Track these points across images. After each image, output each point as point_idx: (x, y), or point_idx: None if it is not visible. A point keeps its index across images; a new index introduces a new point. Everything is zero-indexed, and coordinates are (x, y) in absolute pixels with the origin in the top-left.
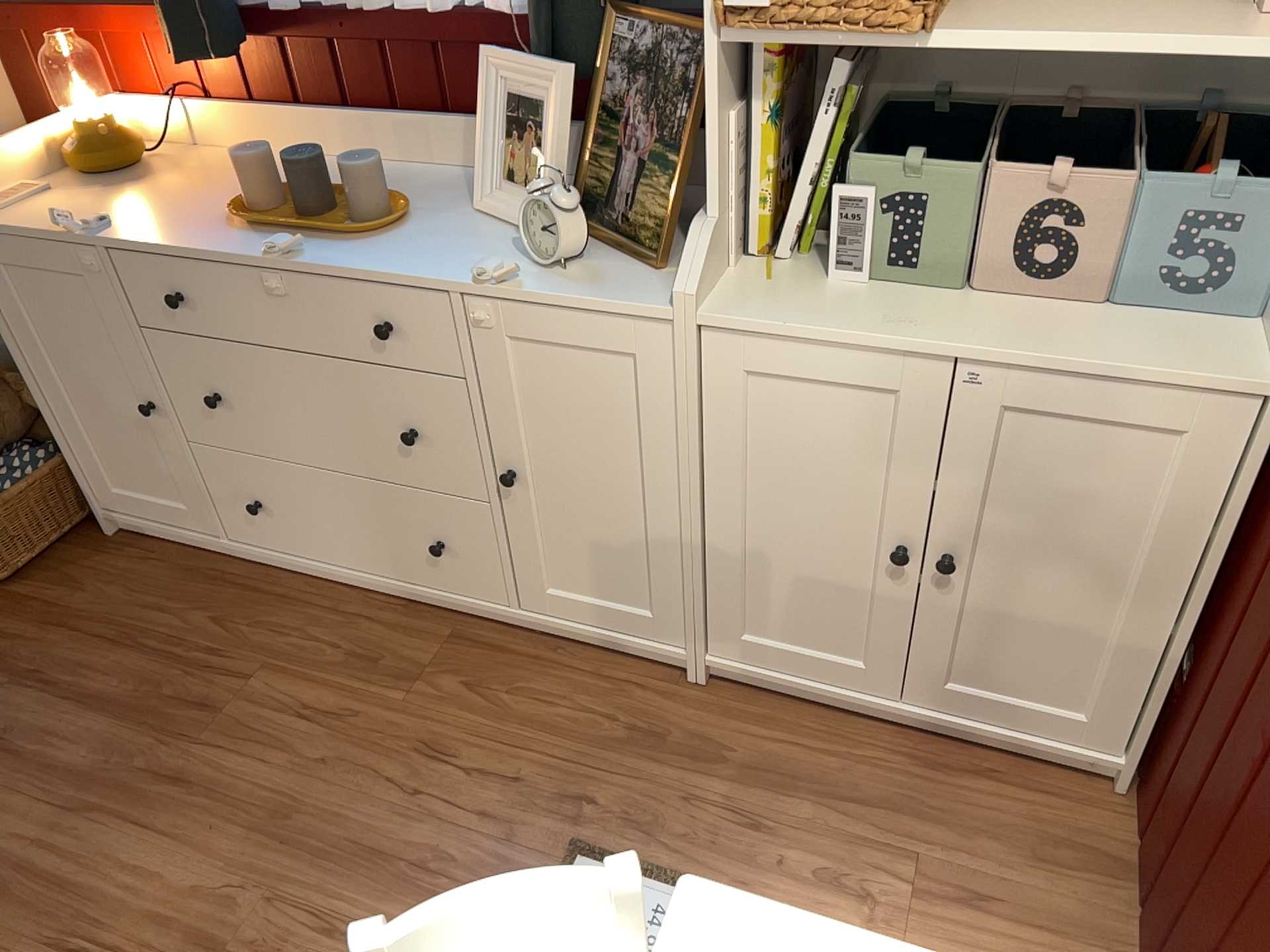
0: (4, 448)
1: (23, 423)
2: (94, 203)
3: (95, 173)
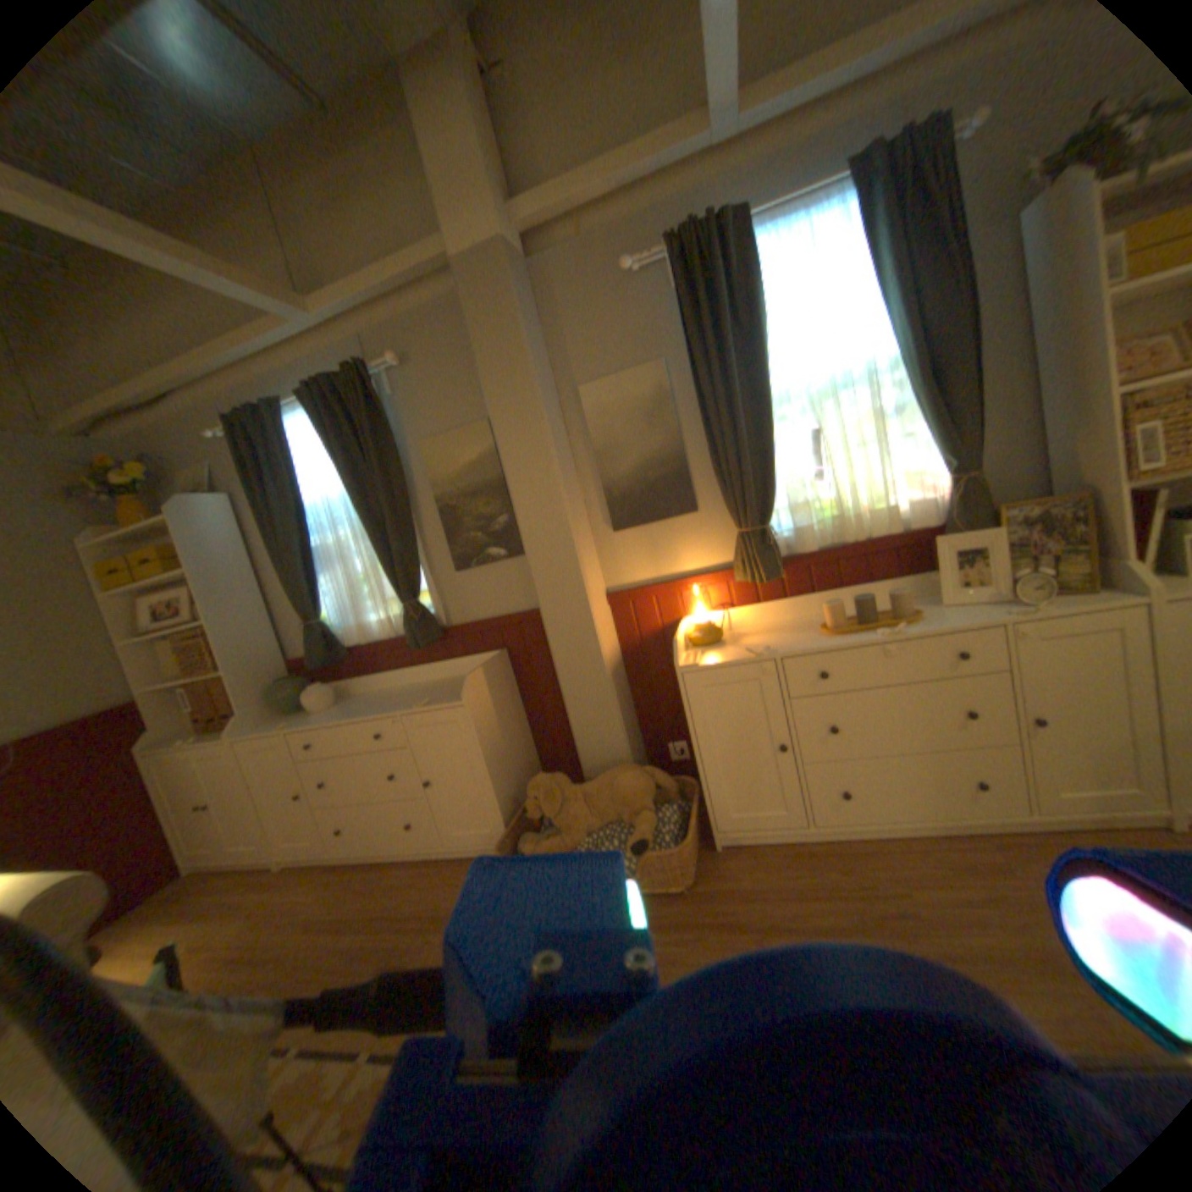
0: (650, 807)
1: (650, 792)
2: (718, 650)
3: (703, 639)
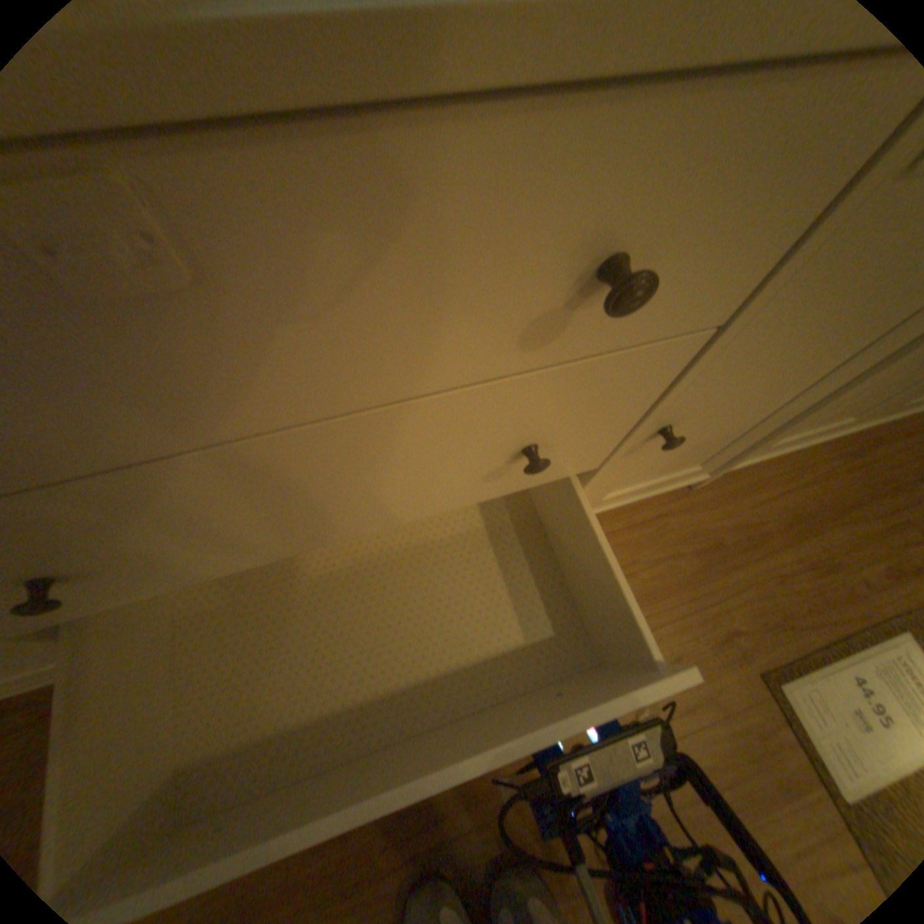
0: None
1: None
2: None
3: None
